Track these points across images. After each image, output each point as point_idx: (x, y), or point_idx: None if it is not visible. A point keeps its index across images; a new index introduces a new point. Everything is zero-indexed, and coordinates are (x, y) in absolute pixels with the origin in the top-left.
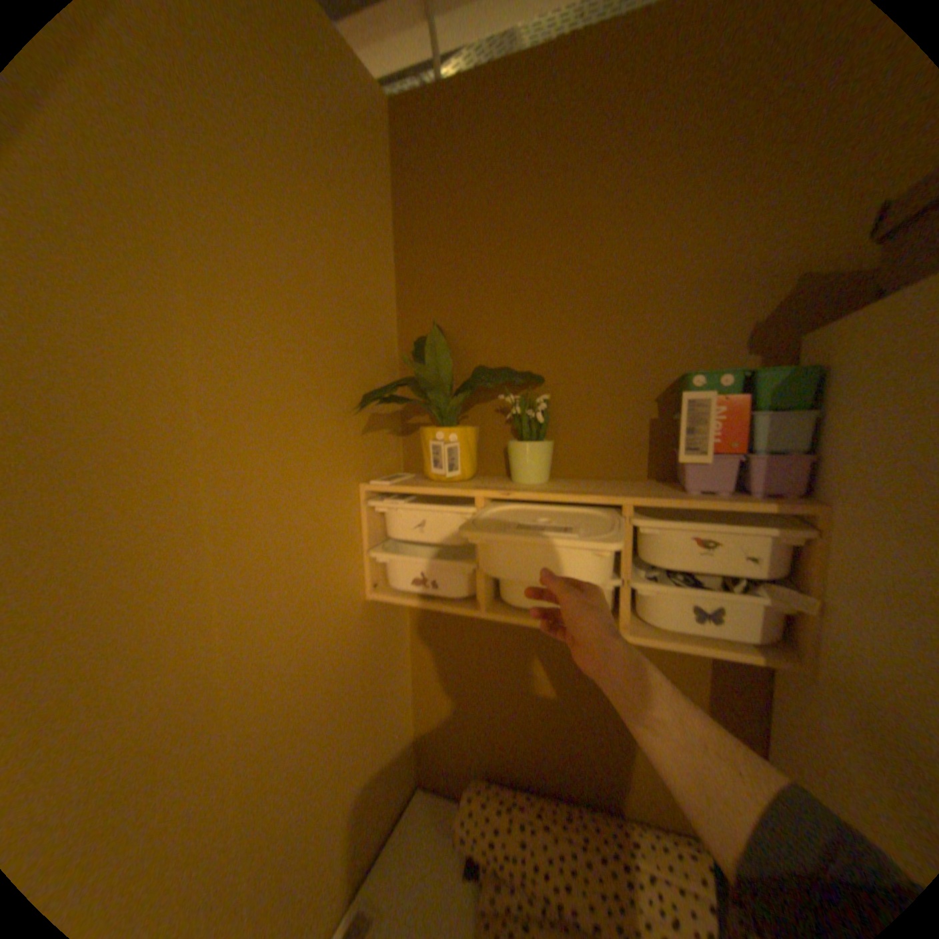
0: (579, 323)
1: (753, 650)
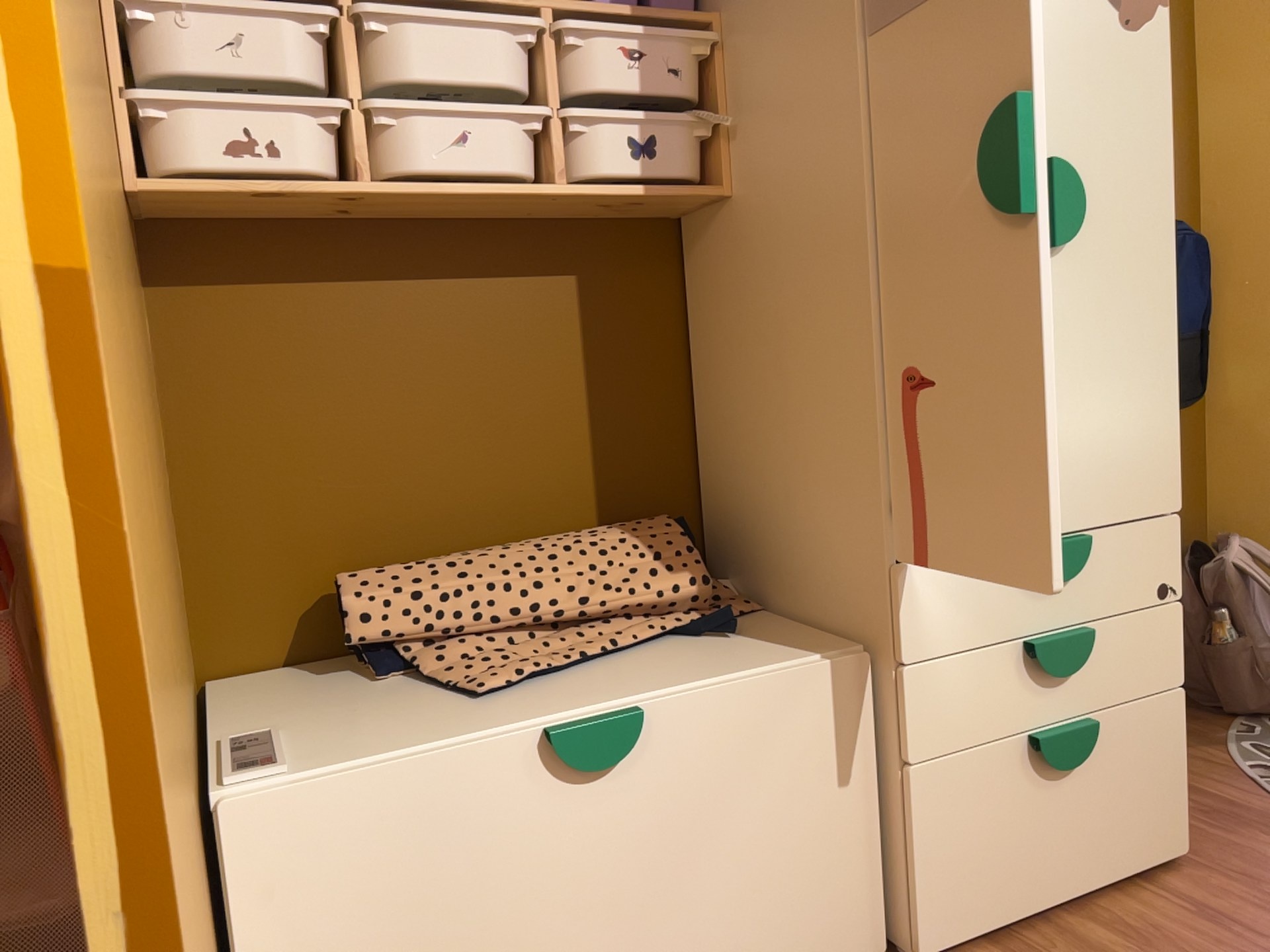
0: None
1: (684, 181)
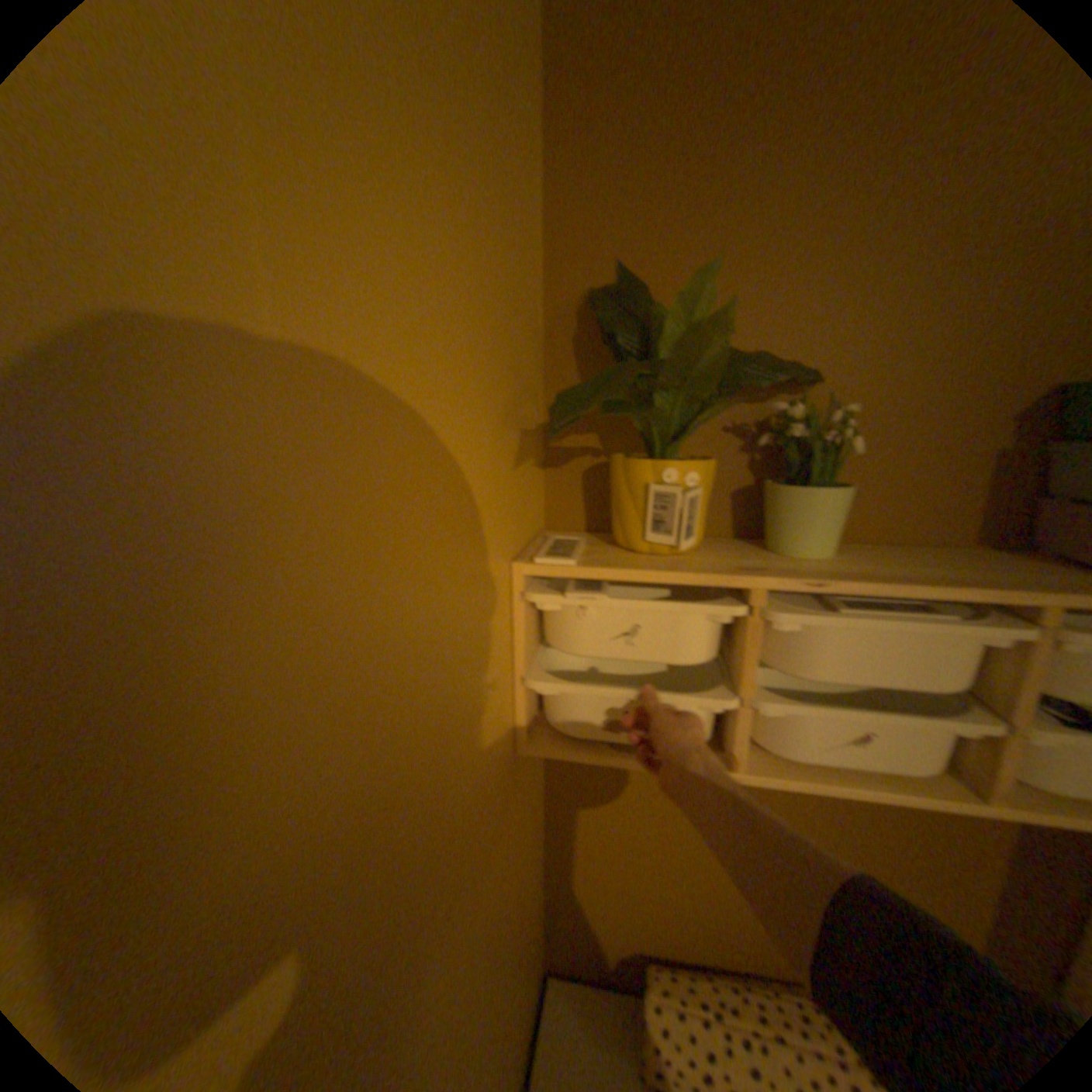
0: (899, 278)
1: None
